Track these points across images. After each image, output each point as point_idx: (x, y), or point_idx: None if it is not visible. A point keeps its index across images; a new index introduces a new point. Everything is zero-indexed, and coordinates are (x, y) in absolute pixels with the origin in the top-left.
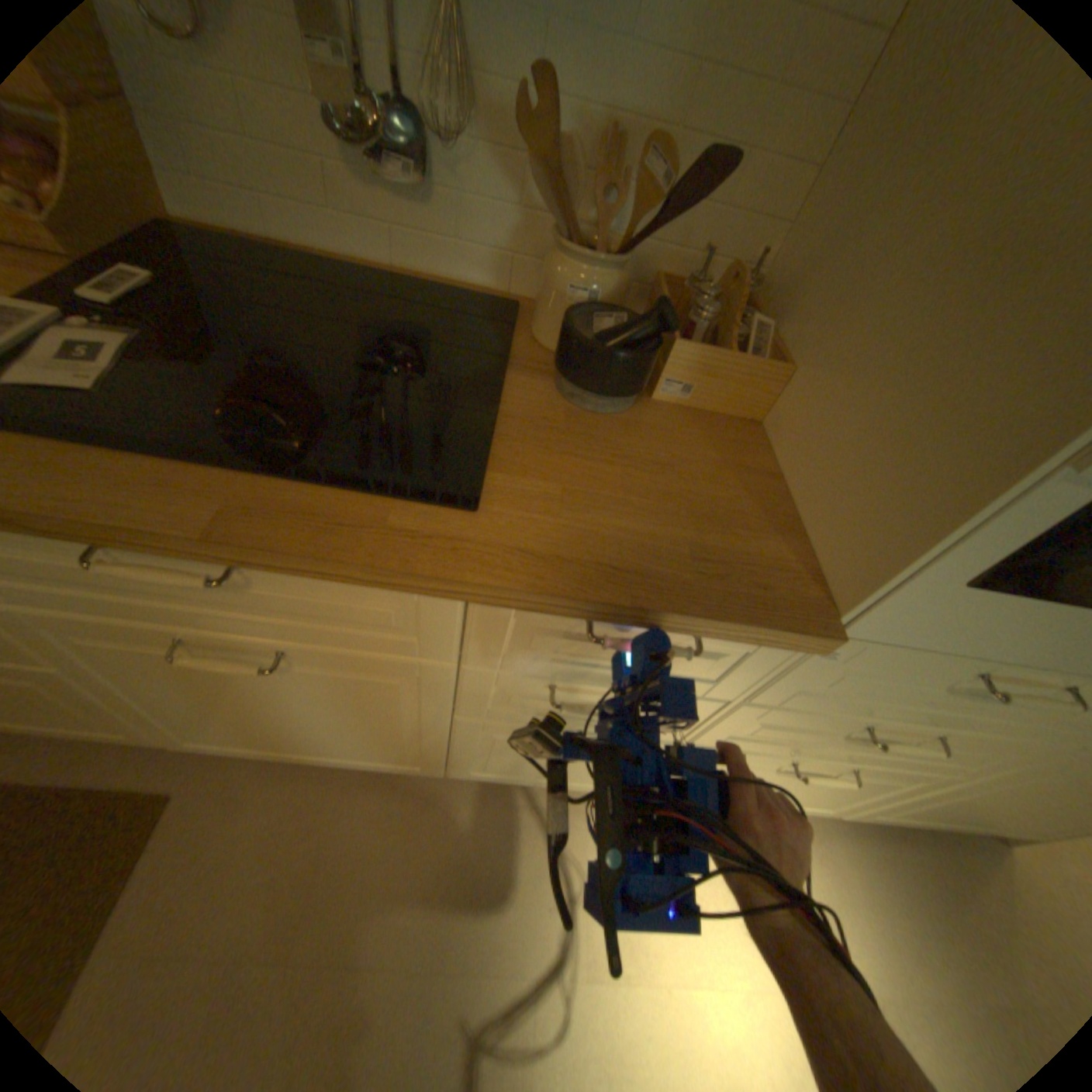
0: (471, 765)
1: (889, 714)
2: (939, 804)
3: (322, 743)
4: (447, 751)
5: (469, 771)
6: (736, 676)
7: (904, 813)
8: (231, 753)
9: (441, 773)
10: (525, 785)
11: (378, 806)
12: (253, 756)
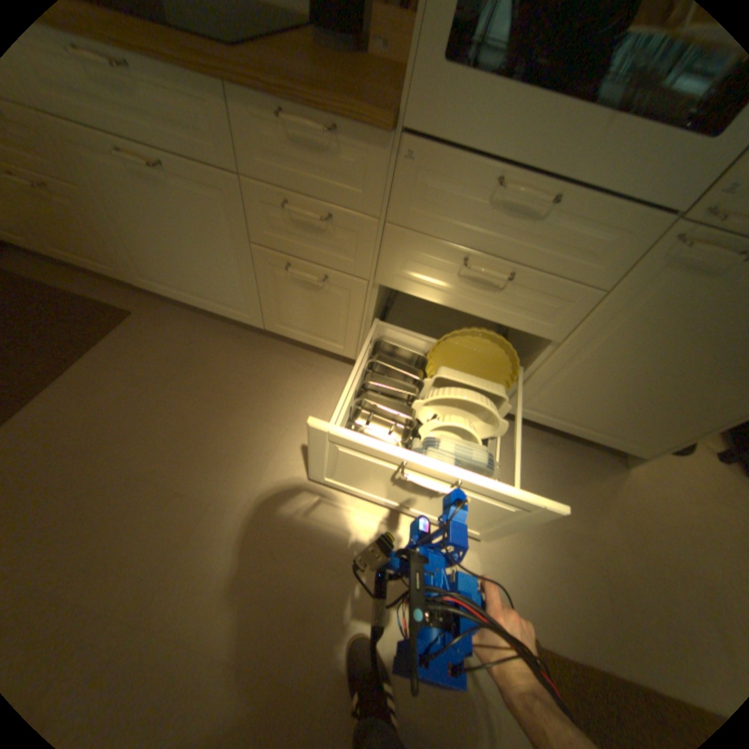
0: (272, 311)
1: (466, 235)
2: (550, 383)
3: (197, 277)
4: (259, 295)
5: (274, 320)
6: (368, 184)
7: (534, 398)
8: (161, 291)
9: (263, 328)
10: (307, 344)
11: (230, 343)
12: (170, 294)
